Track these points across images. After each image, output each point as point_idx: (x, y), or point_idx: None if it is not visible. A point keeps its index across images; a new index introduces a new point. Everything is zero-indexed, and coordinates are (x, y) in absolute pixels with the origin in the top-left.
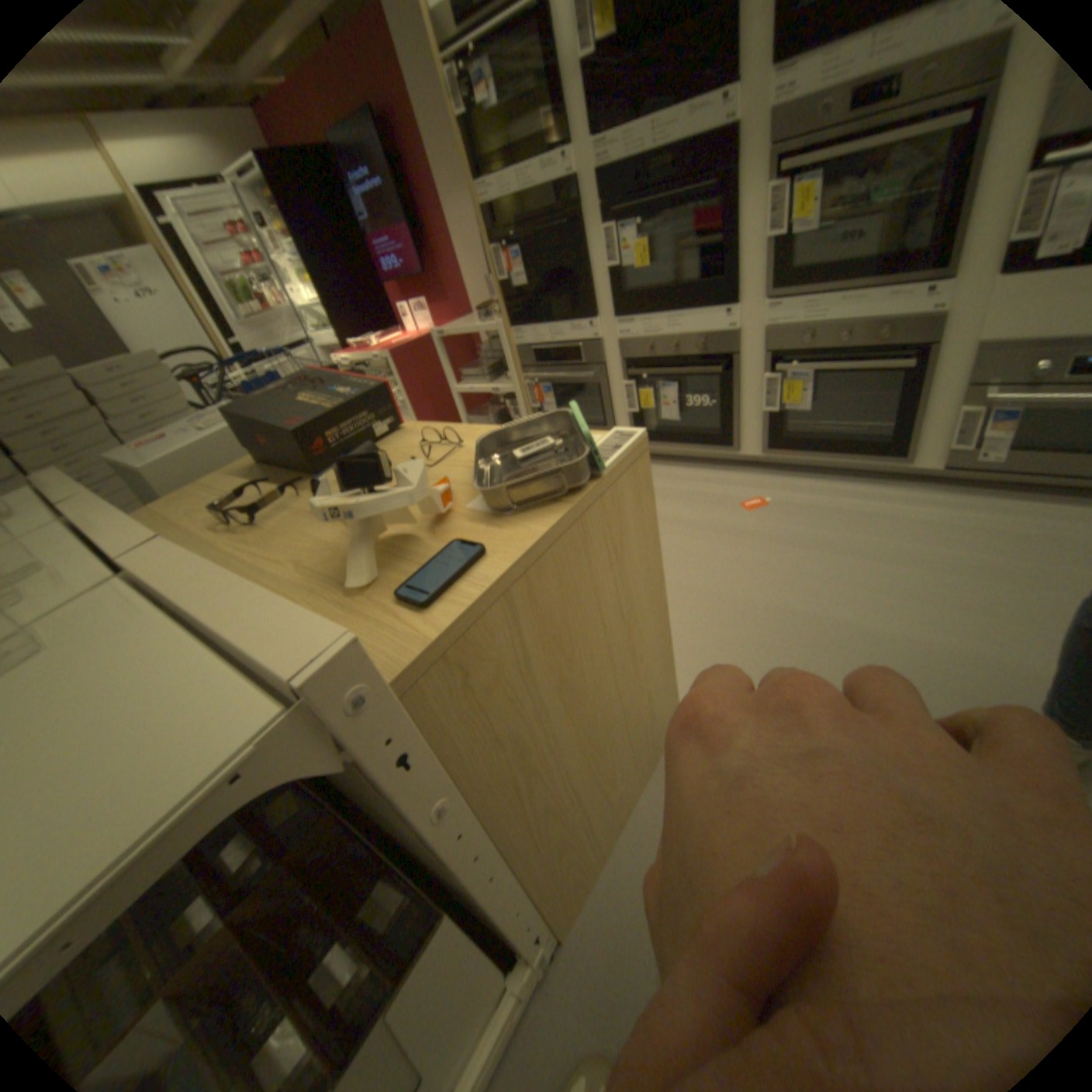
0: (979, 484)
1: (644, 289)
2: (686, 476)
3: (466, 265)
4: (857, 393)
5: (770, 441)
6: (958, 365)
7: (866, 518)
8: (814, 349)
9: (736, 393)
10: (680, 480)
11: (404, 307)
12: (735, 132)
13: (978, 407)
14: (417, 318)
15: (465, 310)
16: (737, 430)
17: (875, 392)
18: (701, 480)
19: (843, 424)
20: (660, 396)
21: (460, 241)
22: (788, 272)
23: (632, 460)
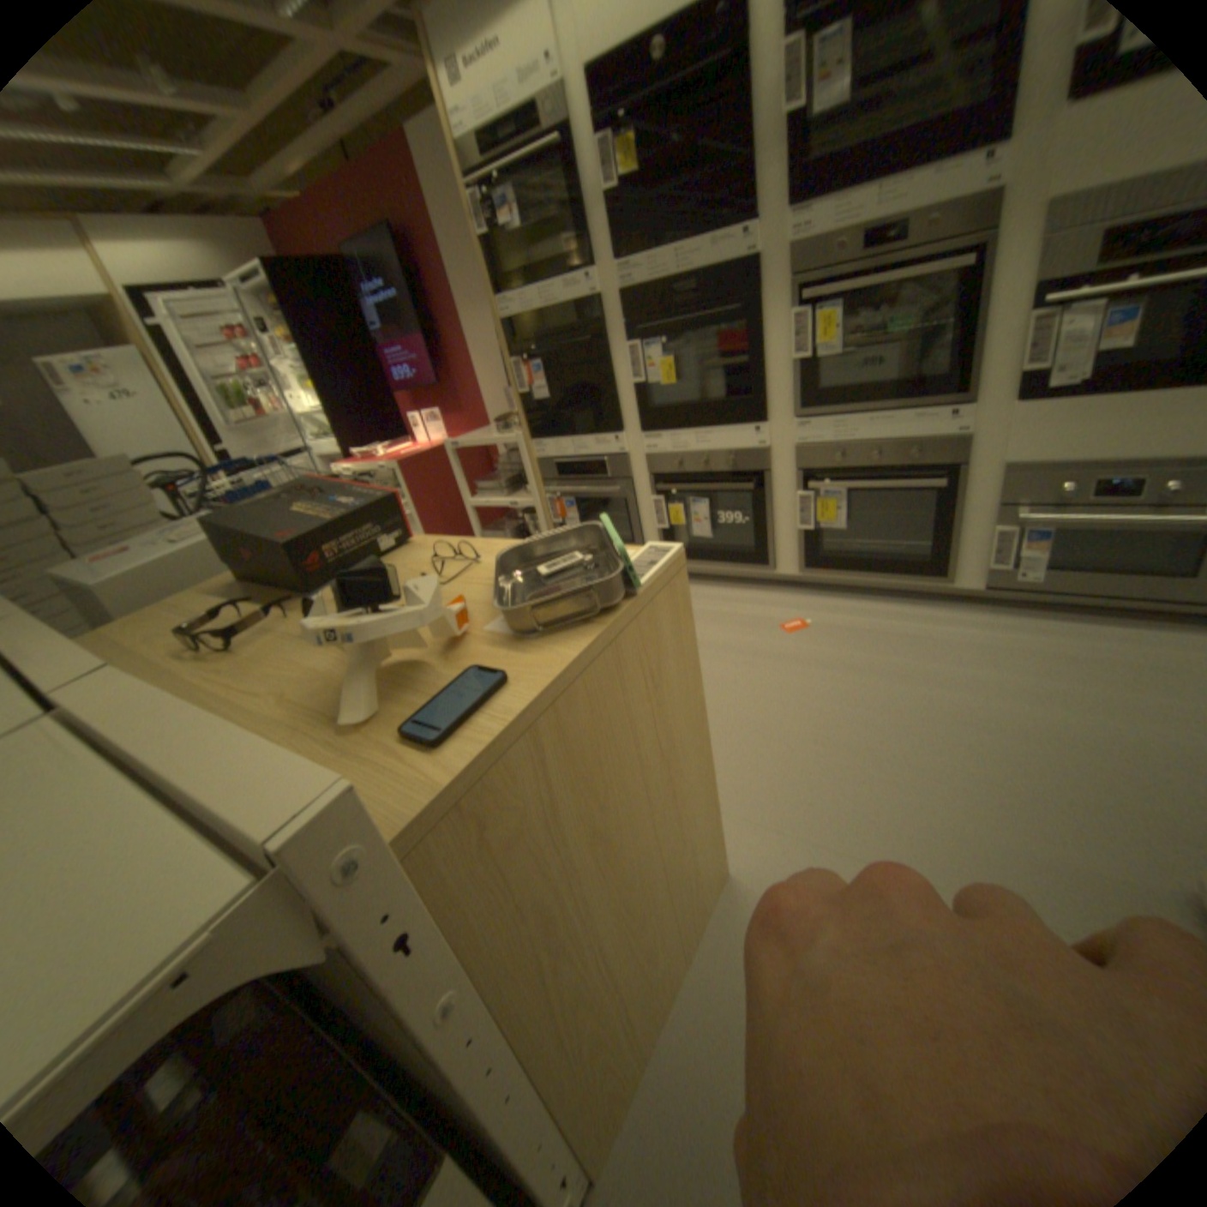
0: (1021, 606)
1: (671, 406)
2: (721, 597)
3: (486, 378)
4: (892, 513)
5: (807, 561)
6: (988, 487)
7: (912, 642)
8: (846, 469)
9: (770, 511)
10: (714, 601)
11: (417, 418)
12: (756, 263)
13: (1012, 528)
14: (430, 430)
15: (482, 423)
16: (773, 550)
17: (910, 512)
18: (737, 602)
19: (880, 544)
20: (691, 514)
21: (479, 354)
22: (816, 394)
23: (669, 578)
